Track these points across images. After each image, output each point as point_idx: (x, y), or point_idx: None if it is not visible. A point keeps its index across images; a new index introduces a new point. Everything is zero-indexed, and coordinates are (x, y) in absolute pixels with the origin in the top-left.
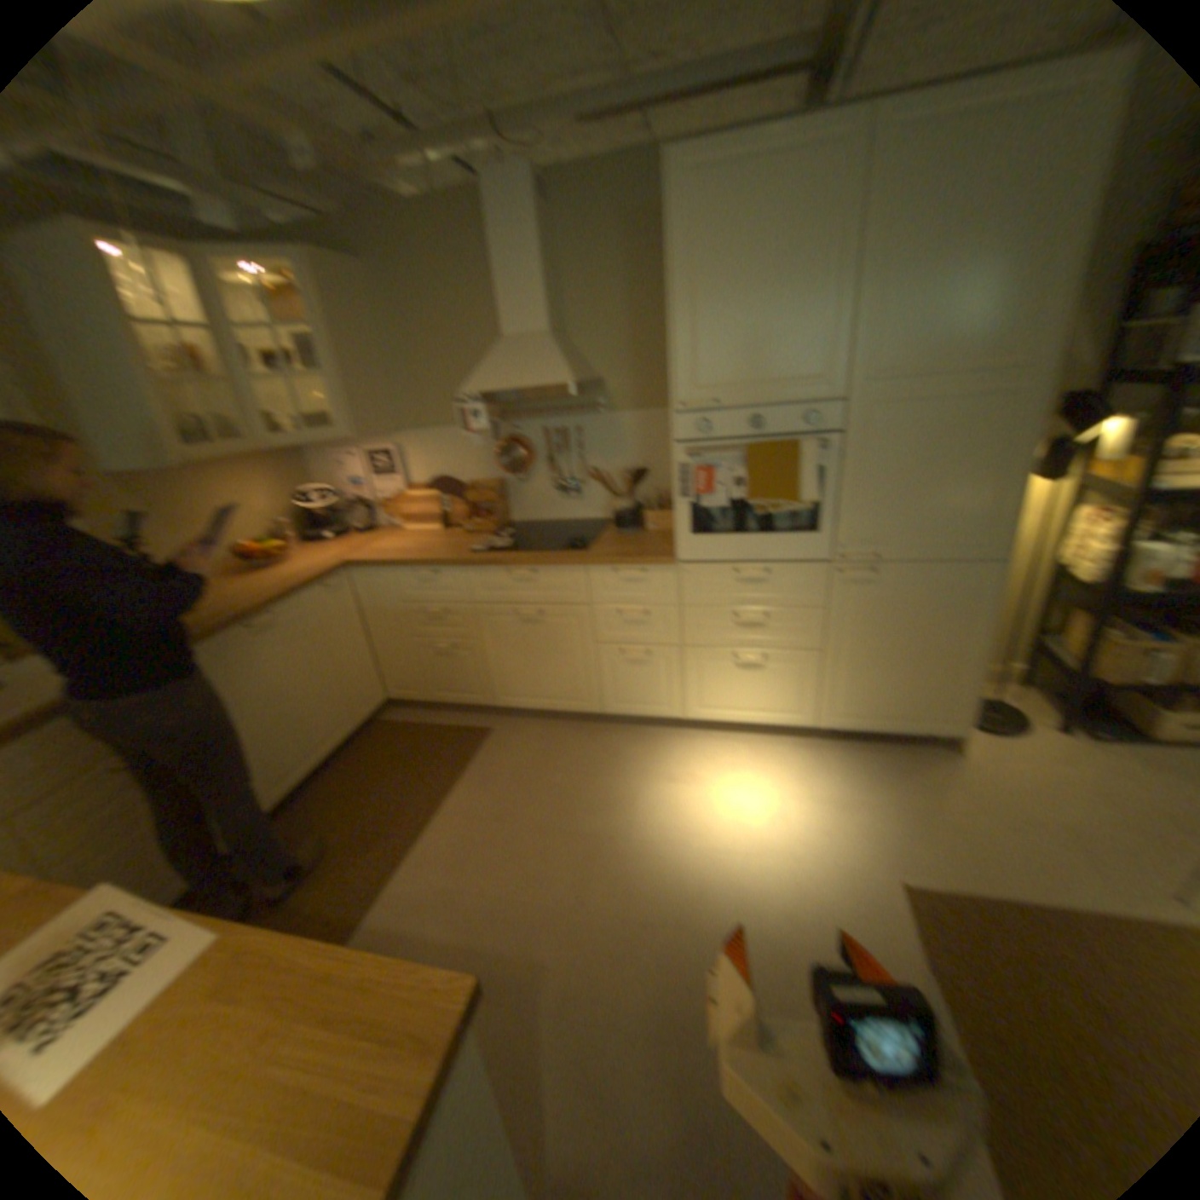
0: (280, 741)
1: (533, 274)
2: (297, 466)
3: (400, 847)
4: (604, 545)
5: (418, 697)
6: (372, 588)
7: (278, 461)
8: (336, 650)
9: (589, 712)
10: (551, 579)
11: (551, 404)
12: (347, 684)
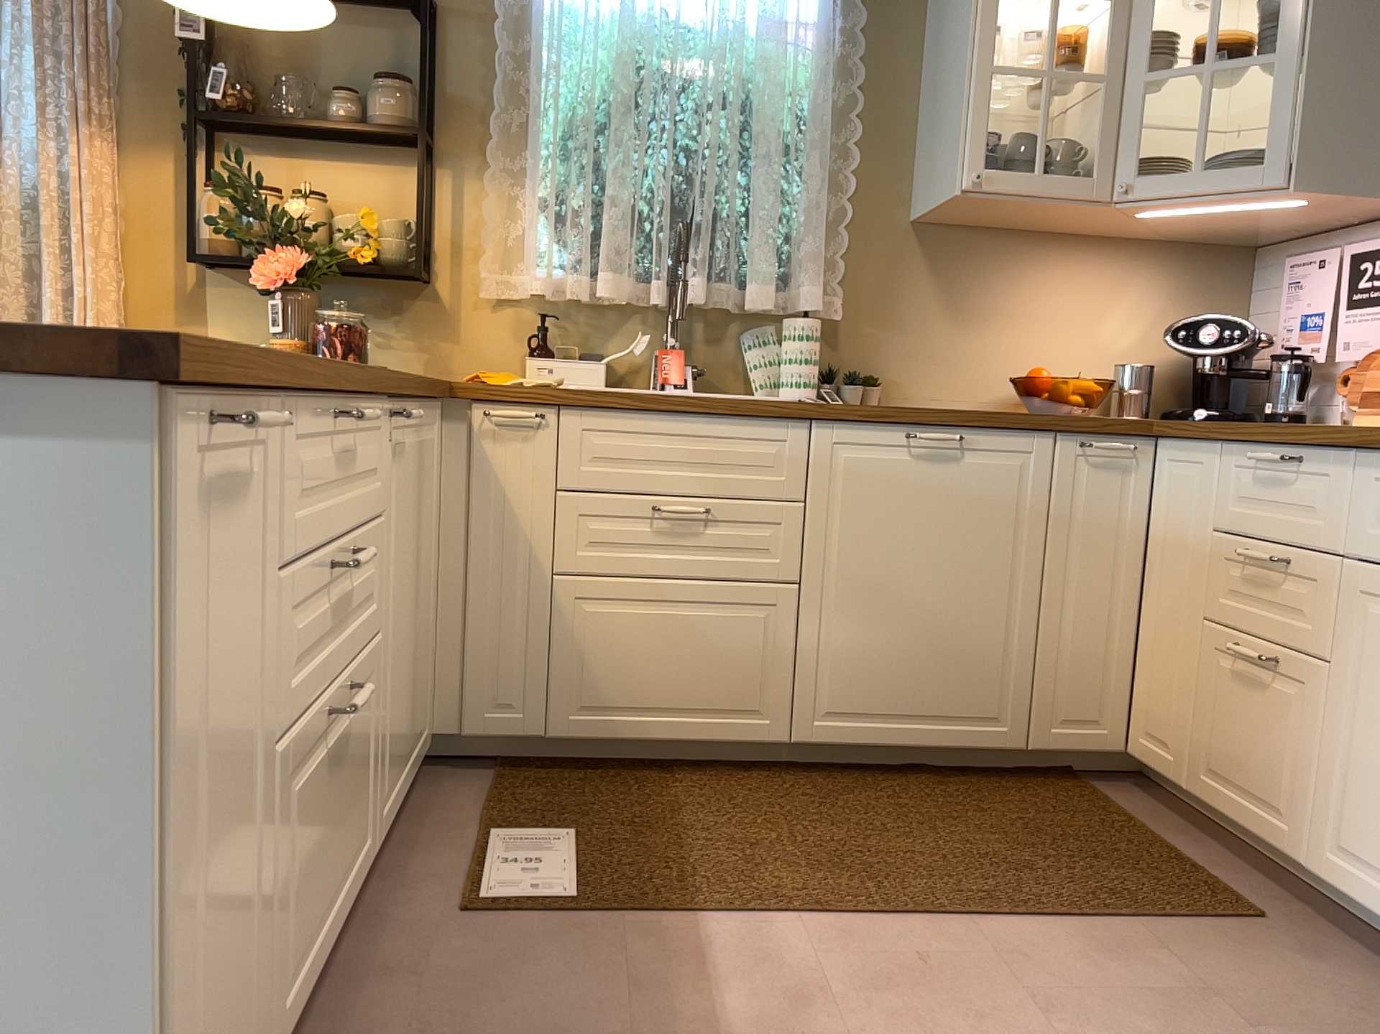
0: (883, 656)
1: None
2: (1241, 296)
3: (867, 908)
4: None
5: (1181, 775)
6: (1188, 490)
7: (1204, 277)
8: (1066, 582)
9: None
10: None
11: None
12: (1059, 662)
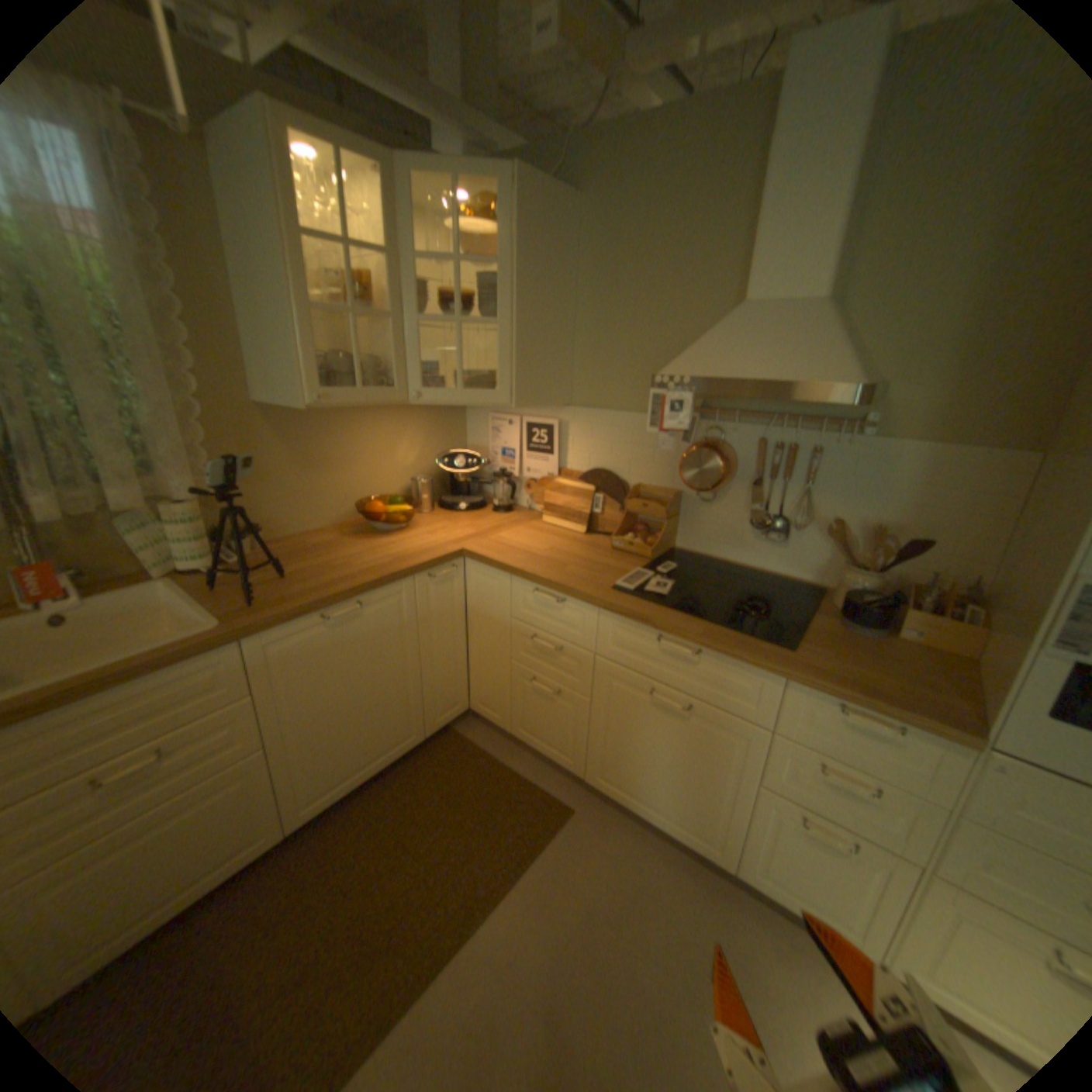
0: (335, 752)
1: (840, 206)
2: (461, 426)
3: (409, 992)
4: (830, 649)
5: (506, 728)
6: (490, 592)
7: (443, 418)
8: (431, 652)
9: (721, 868)
10: (727, 675)
11: (789, 409)
12: (433, 691)
